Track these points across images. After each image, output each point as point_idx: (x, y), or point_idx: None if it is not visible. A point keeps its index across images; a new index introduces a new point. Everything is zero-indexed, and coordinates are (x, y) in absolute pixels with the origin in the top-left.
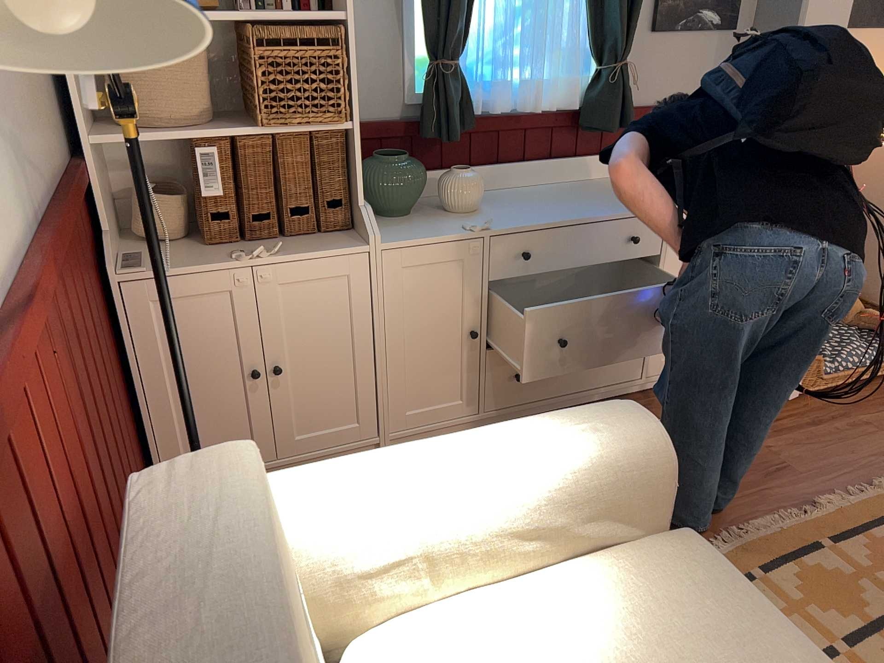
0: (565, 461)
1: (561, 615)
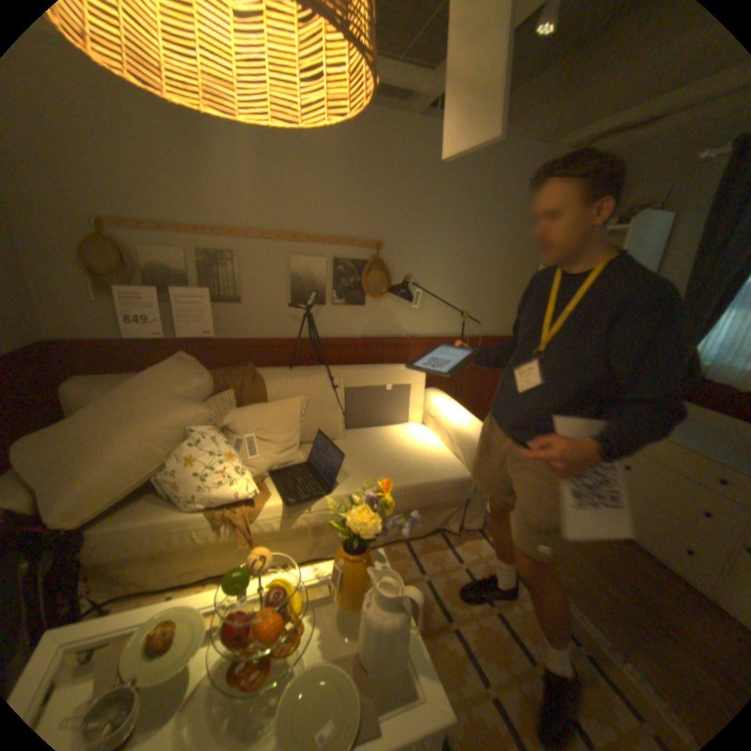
0: (468, 429)
1: (433, 447)
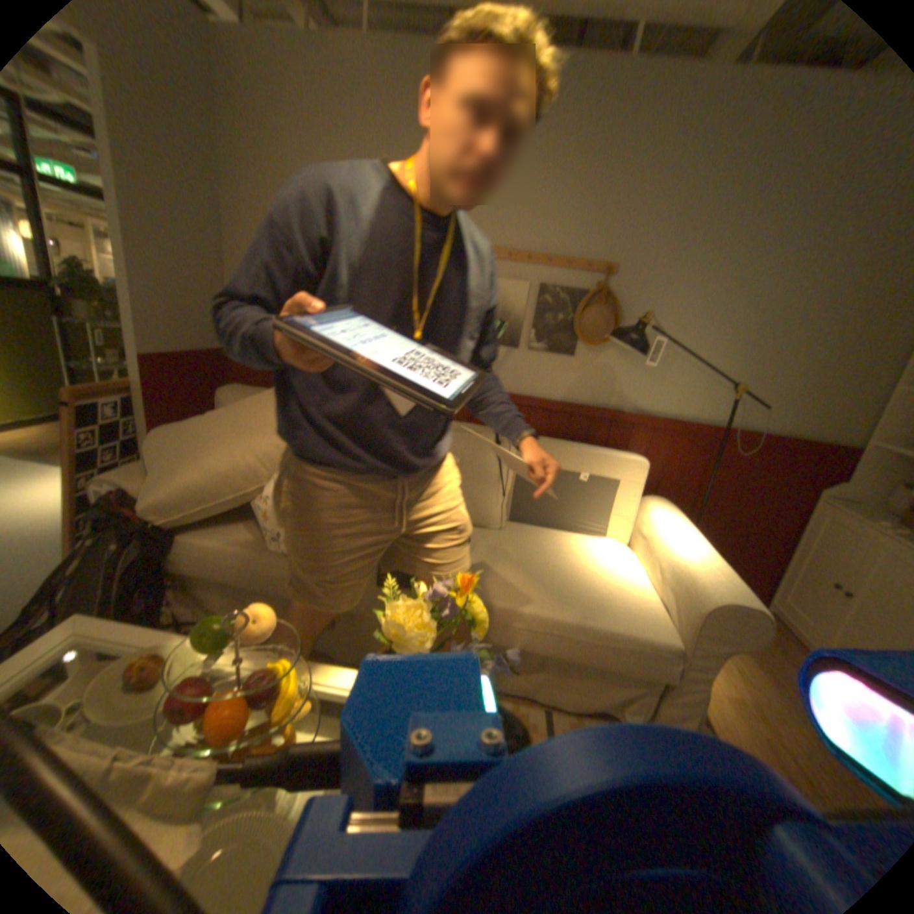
0: (696, 569)
1: (628, 582)
